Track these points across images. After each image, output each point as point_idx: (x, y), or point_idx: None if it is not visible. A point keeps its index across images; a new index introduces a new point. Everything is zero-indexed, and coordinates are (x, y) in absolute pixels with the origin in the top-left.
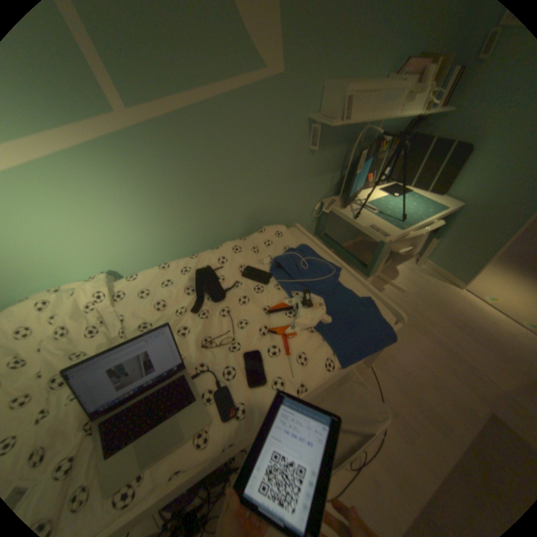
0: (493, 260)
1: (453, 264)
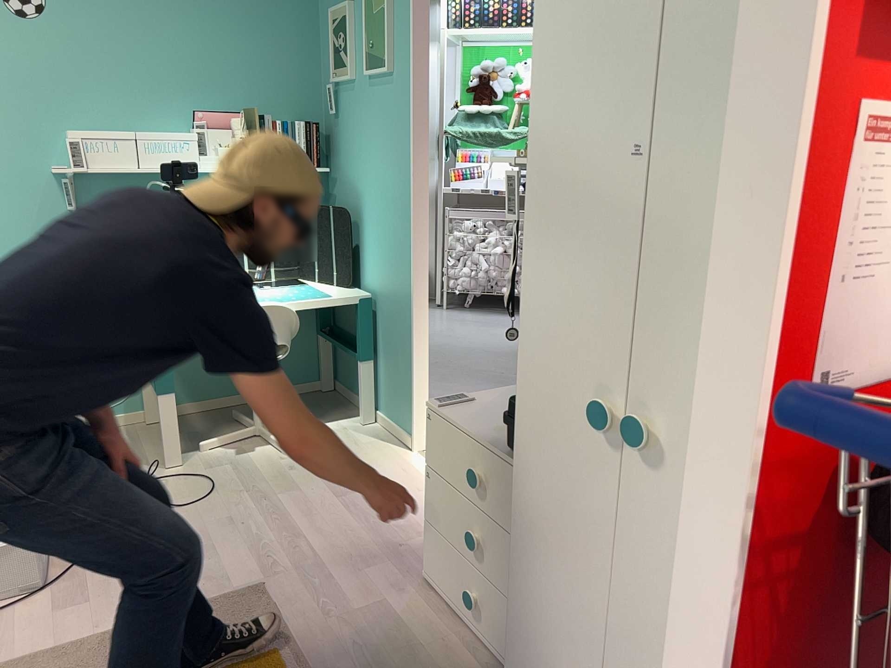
0: (415, 377)
1: (396, 406)
